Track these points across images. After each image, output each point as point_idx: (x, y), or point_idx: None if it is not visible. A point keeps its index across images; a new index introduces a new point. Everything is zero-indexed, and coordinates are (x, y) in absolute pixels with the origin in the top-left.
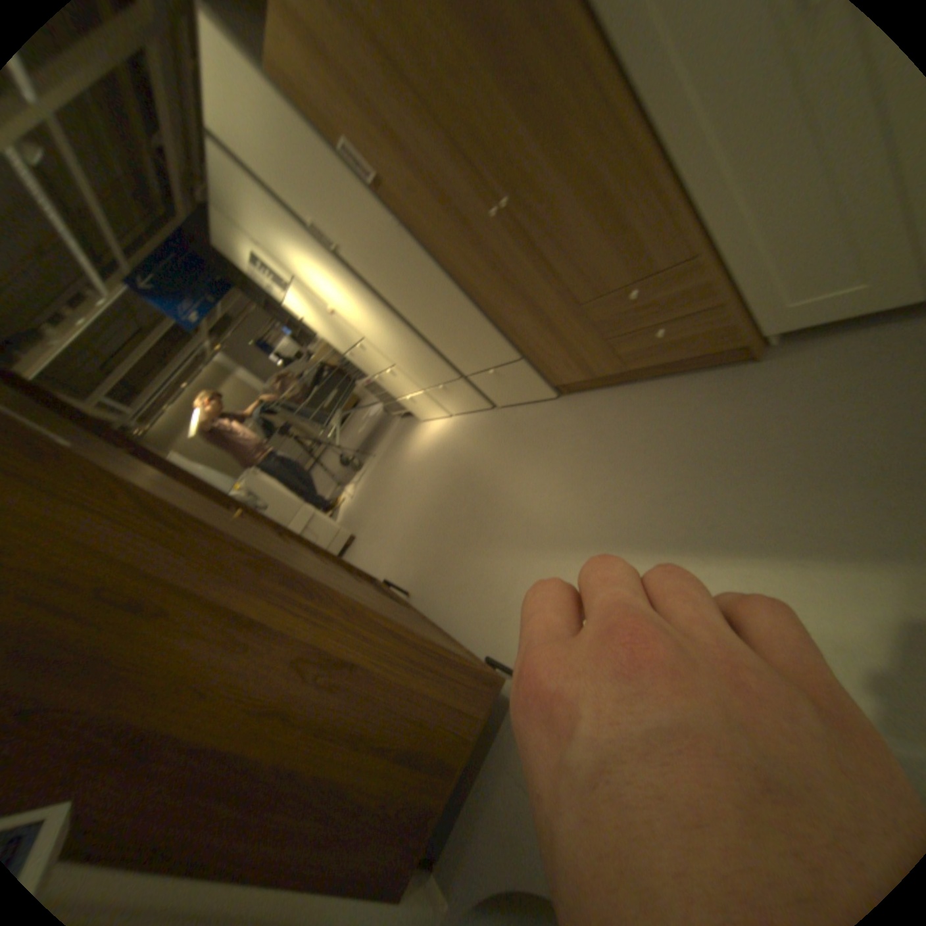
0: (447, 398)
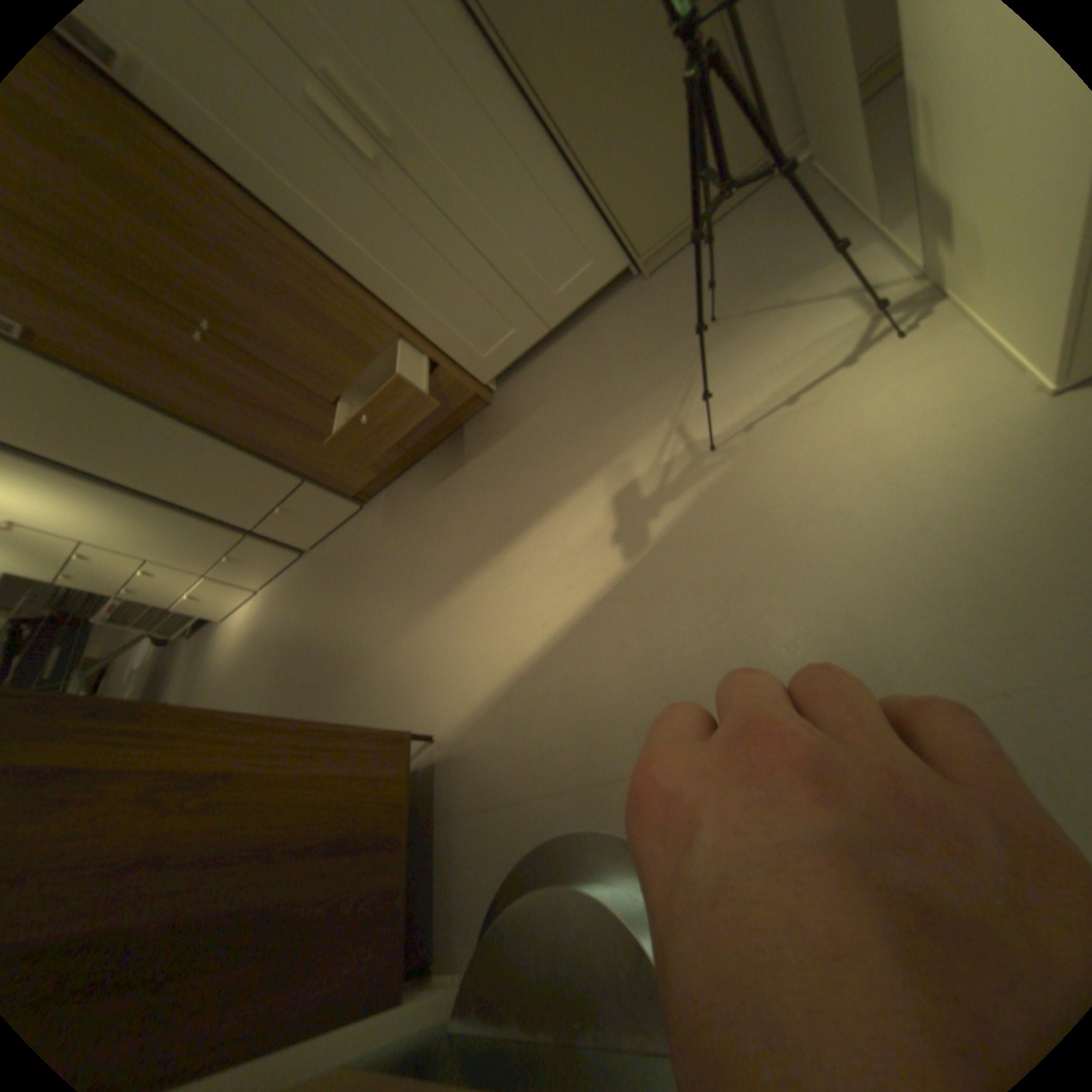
0: (242, 571)
